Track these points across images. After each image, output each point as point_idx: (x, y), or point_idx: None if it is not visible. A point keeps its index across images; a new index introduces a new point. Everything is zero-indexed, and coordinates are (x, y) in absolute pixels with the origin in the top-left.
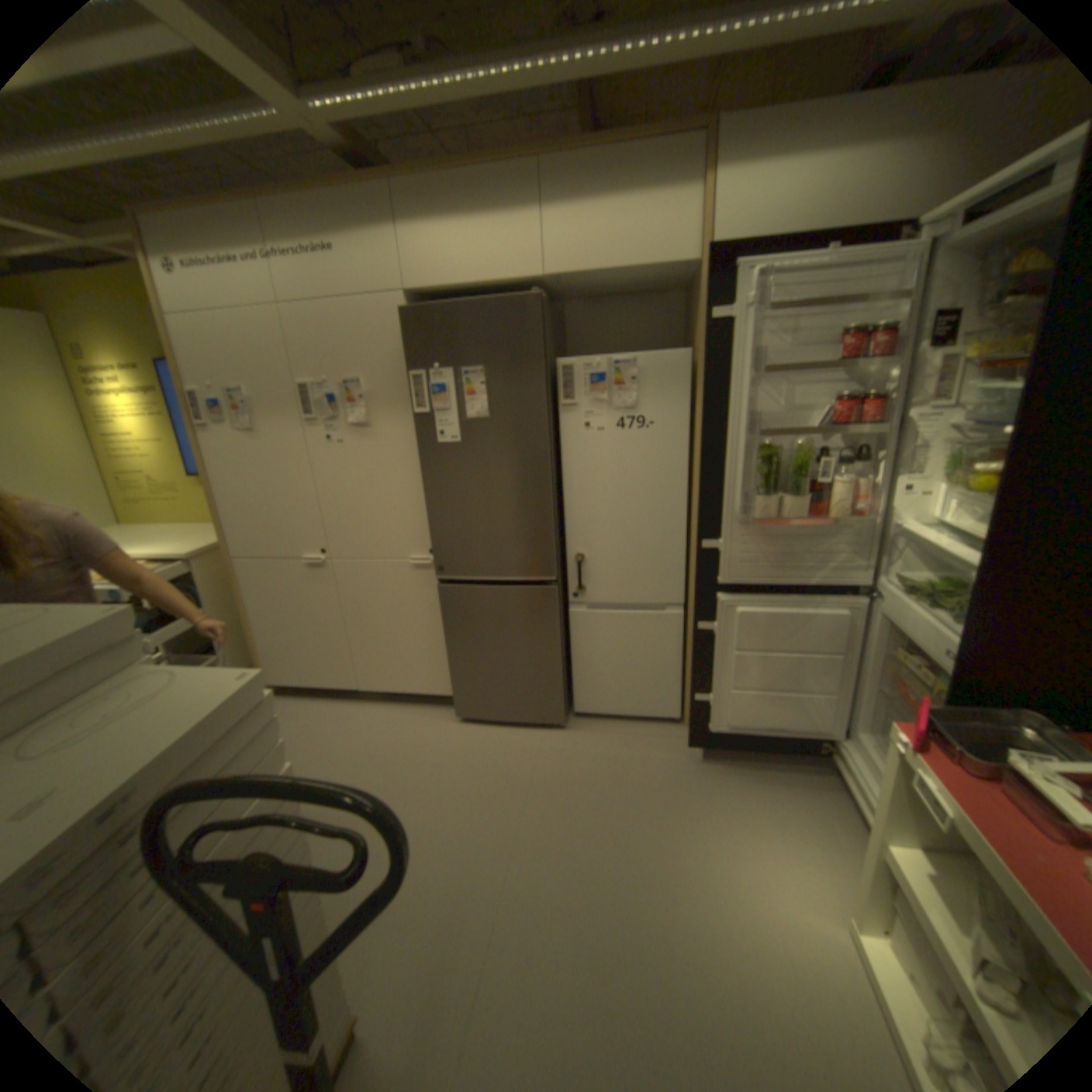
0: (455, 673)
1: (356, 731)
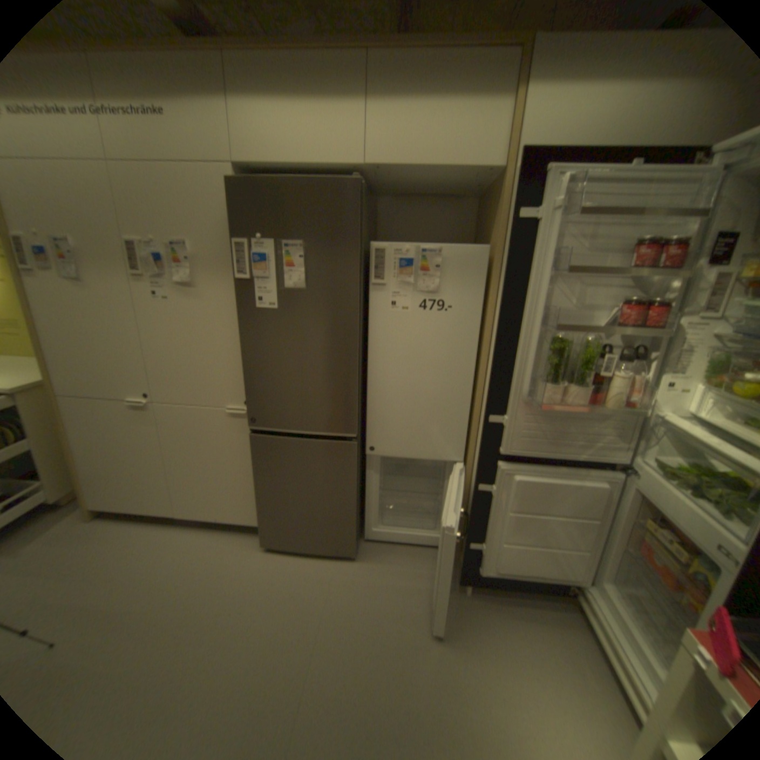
0: (260, 510)
1: (164, 559)
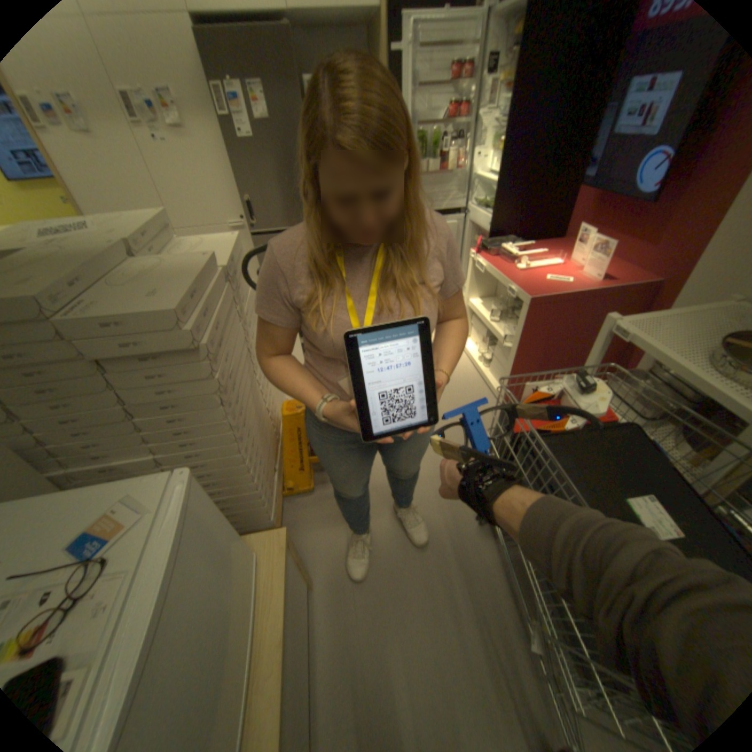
0: None
1: None
